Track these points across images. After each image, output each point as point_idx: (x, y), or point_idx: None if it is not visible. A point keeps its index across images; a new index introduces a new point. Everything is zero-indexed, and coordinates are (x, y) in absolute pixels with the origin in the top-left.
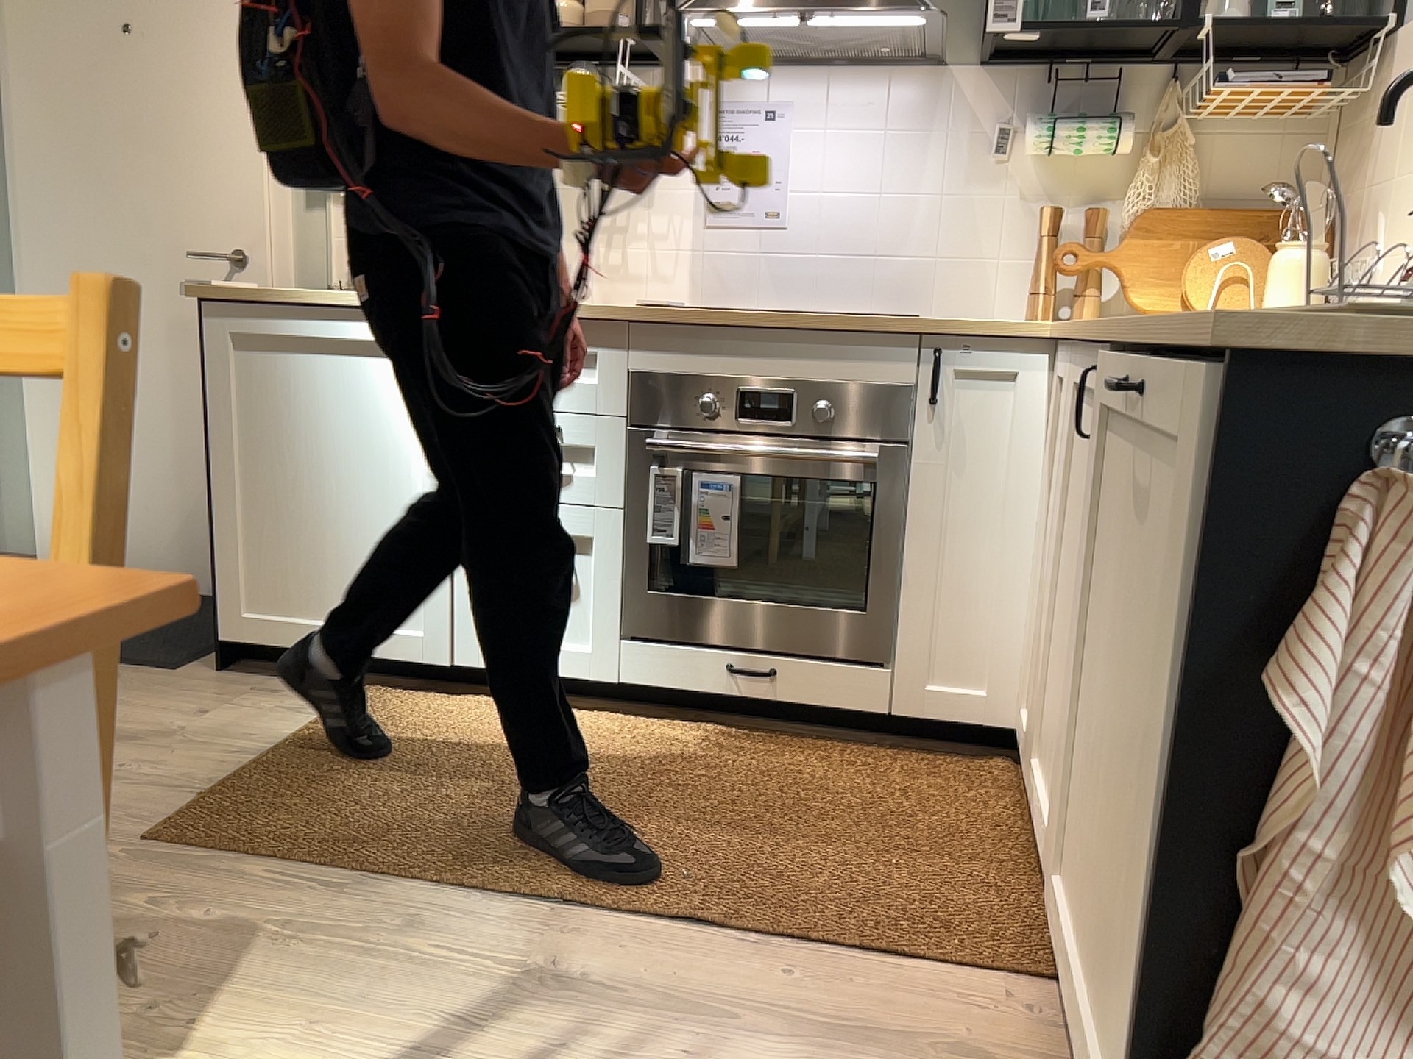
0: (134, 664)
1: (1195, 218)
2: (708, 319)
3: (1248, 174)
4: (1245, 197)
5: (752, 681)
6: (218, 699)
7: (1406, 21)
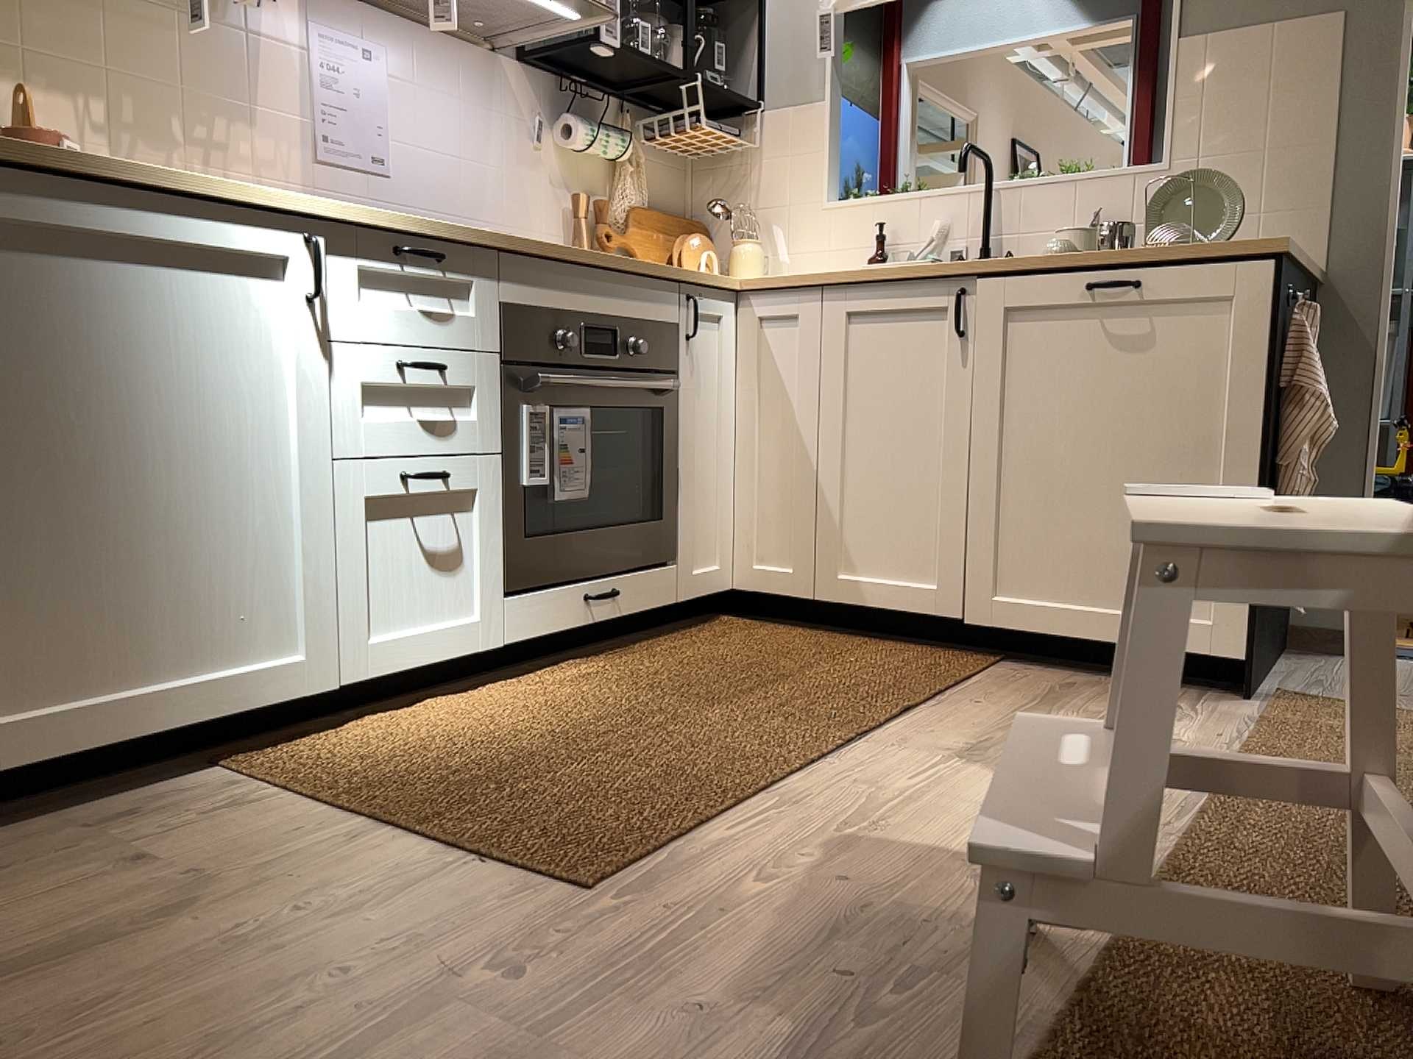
0: None
1: (663, 216)
2: (564, 254)
3: (659, 190)
4: (659, 206)
5: (599, 602)
6: (83, 848)
7: (769, 108)
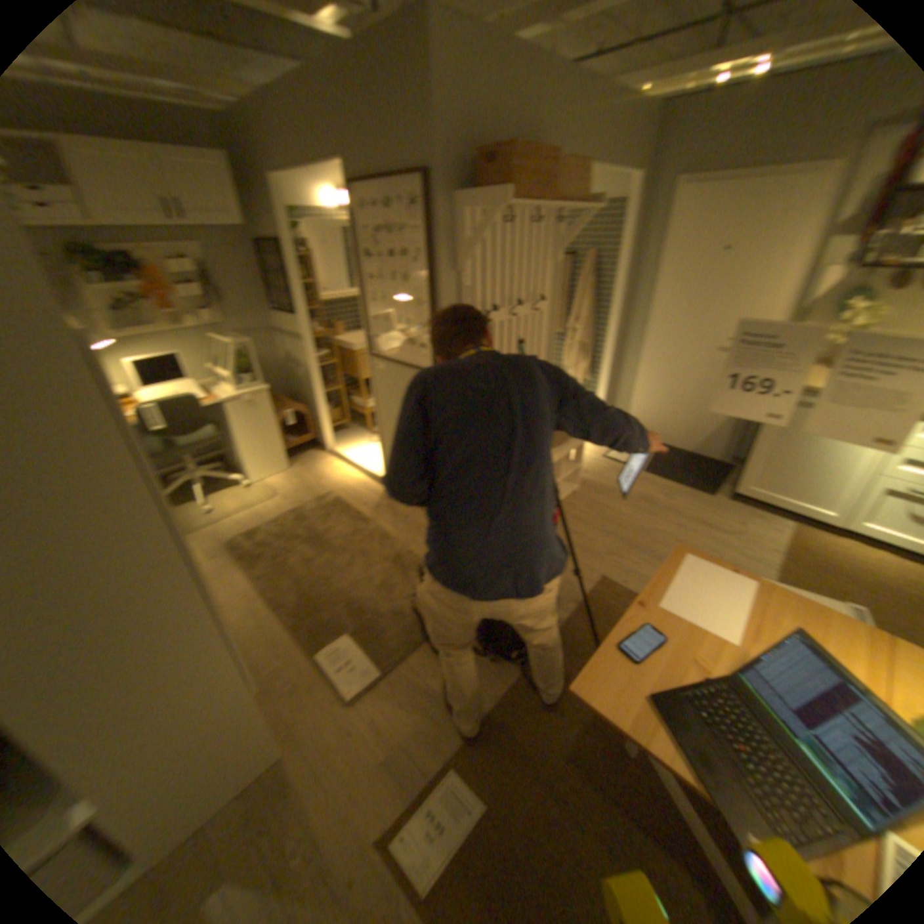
0: (700, 491)
1: None
2: None
3: None
4: None
5: None
6: (744, 517)
7: None
